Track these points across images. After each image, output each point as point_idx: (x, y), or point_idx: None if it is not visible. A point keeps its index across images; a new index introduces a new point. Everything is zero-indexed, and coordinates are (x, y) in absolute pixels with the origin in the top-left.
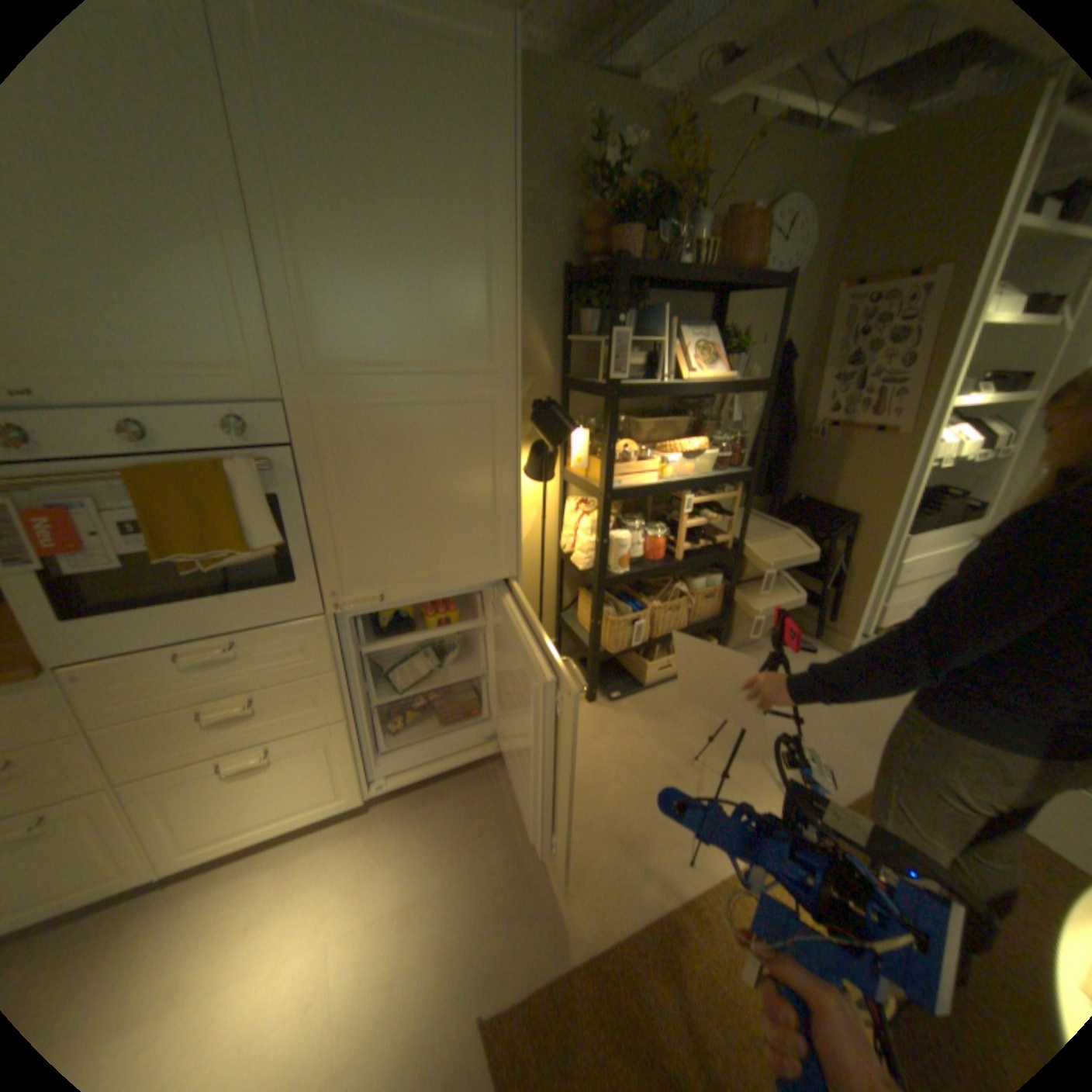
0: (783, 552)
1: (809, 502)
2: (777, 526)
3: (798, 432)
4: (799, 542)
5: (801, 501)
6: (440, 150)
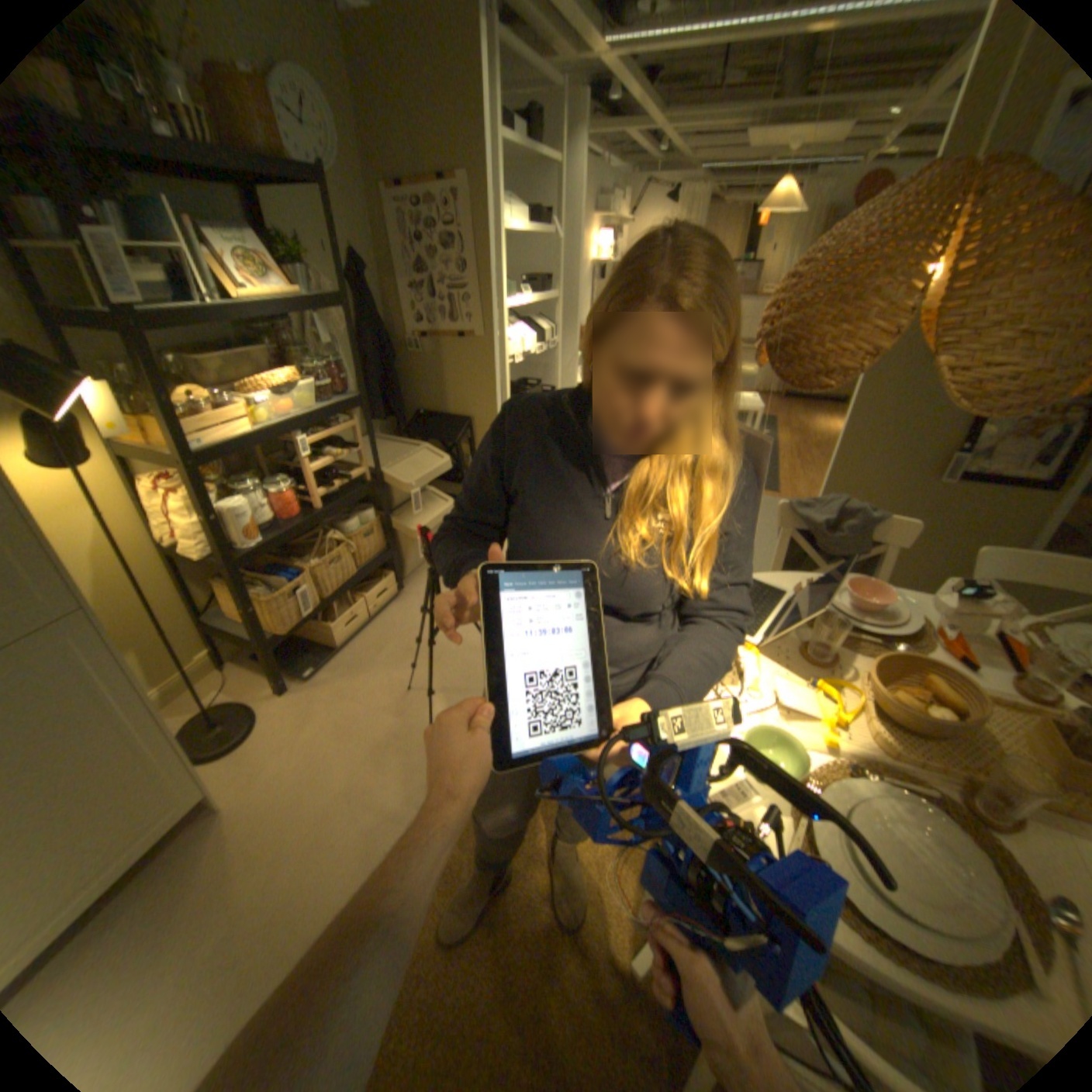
0: (420, 469)
1: (428, 416)
2: (408, 446)
3: (395, 347)
4: (431, 456)
5: (422, 416)
6: None
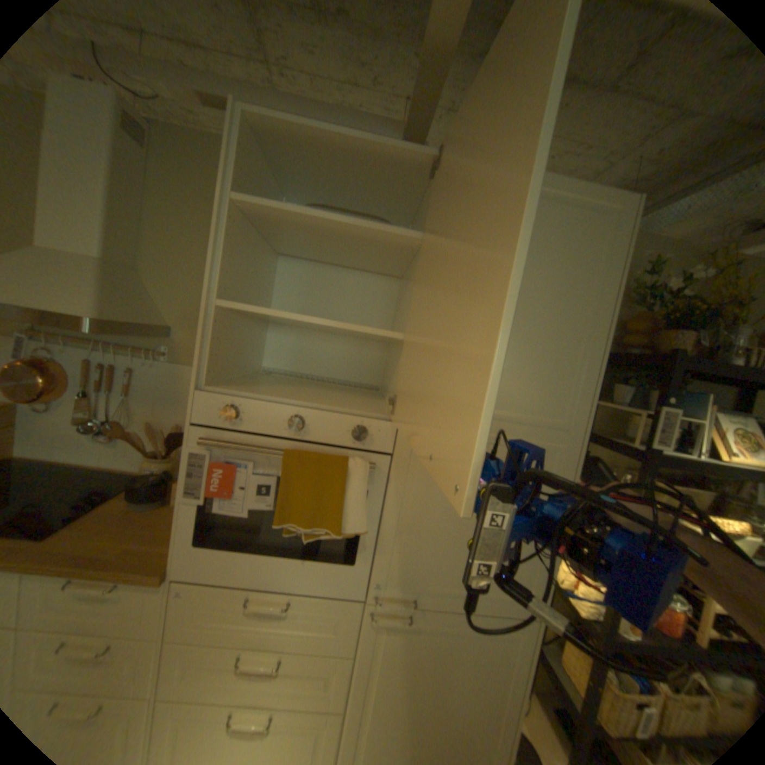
0: None
1: None
2: None
3: None
4: None
5: None
6: (565, 270)
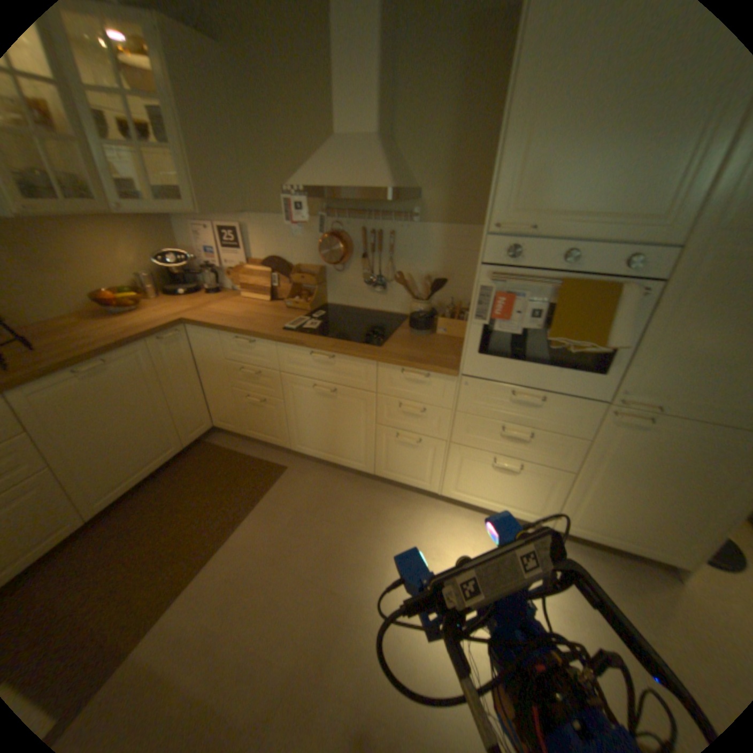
0: None
1: None
2: None
3: None
4: None
5: None
6: None
